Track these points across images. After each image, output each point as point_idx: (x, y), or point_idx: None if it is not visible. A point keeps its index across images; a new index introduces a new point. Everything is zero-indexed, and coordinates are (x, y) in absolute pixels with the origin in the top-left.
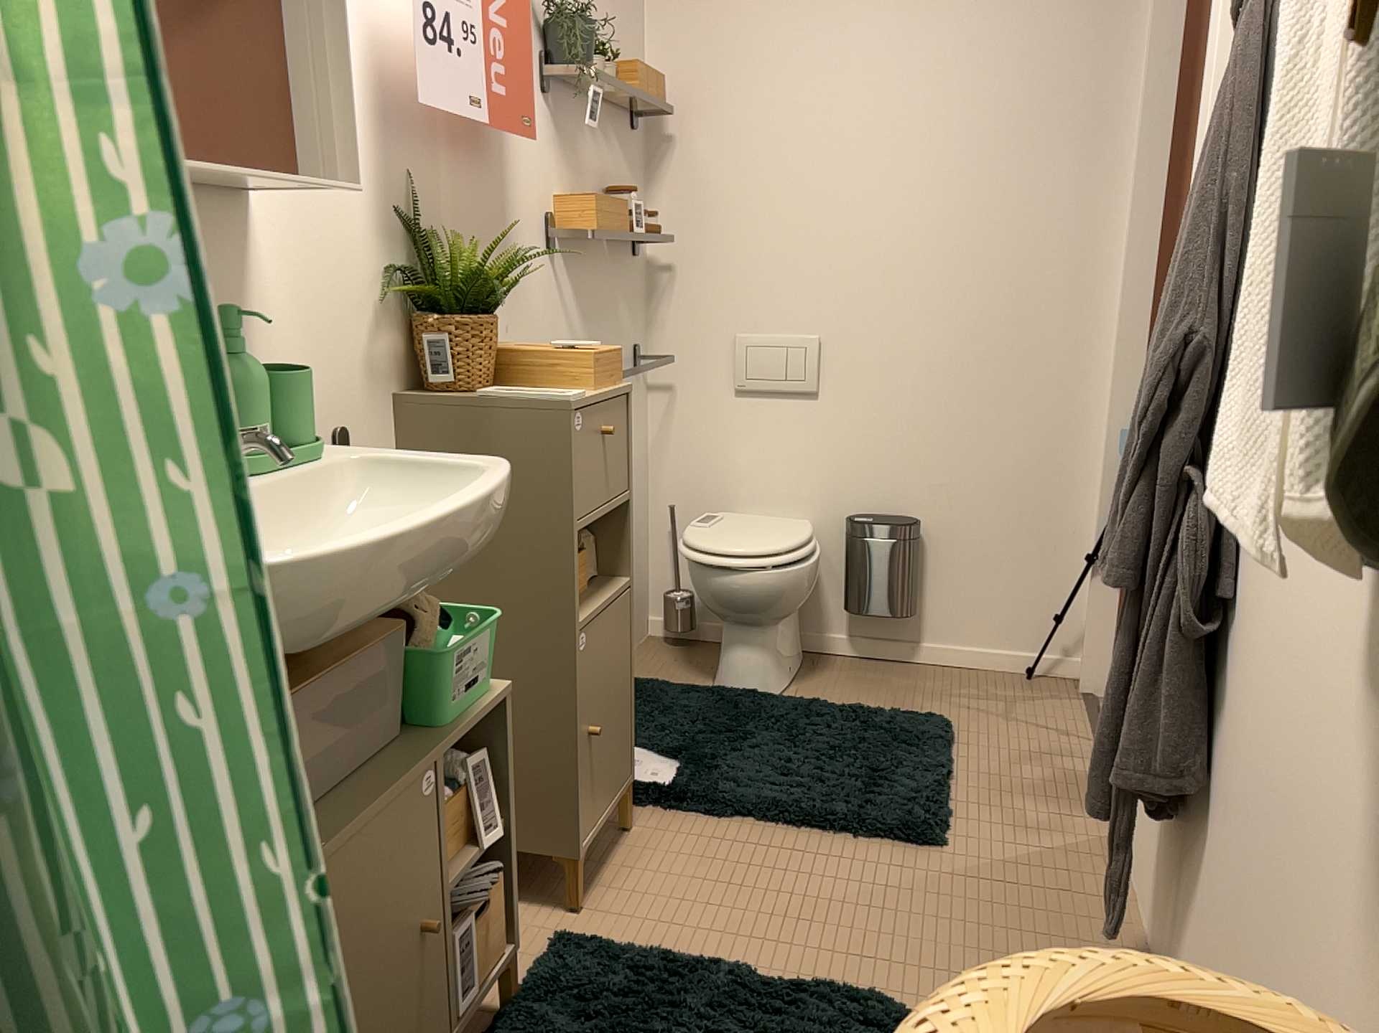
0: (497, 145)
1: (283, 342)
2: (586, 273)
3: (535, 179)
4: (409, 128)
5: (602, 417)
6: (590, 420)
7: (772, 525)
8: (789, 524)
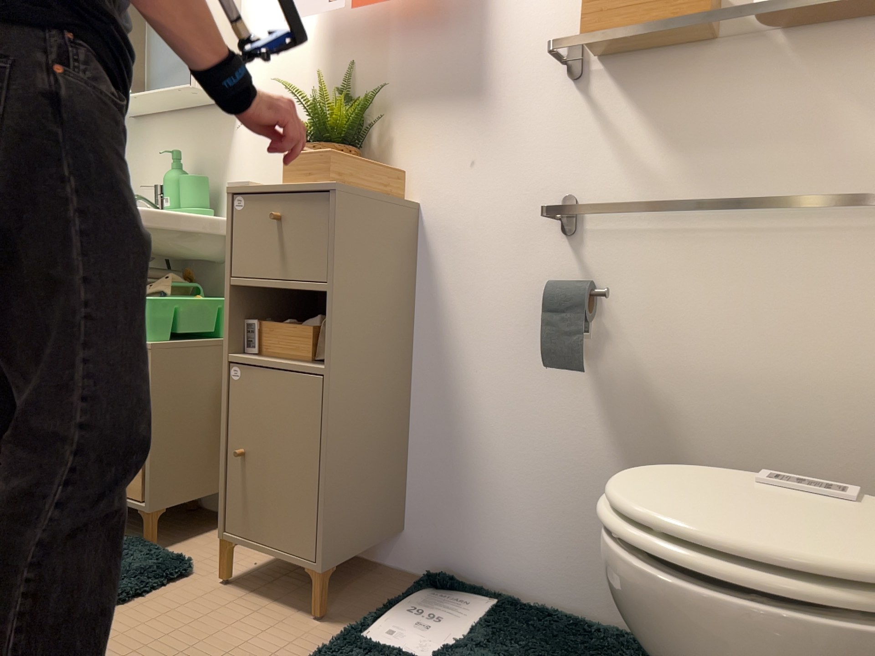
0: (472, 1)
1: (244, 170)
2: (686, 85)
3: (546, 9)
4: (353, 31)
5: (273, 205)
6: (255, 205)
7: (829, 526)
8: (848, 542)
